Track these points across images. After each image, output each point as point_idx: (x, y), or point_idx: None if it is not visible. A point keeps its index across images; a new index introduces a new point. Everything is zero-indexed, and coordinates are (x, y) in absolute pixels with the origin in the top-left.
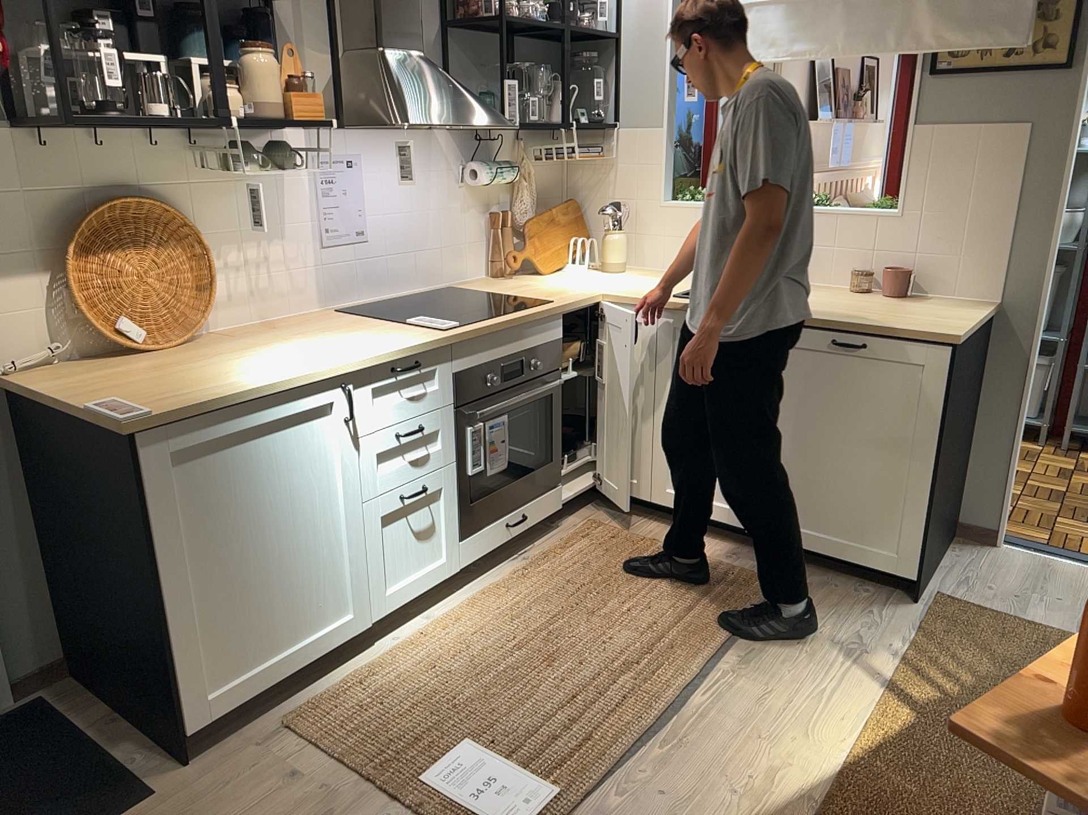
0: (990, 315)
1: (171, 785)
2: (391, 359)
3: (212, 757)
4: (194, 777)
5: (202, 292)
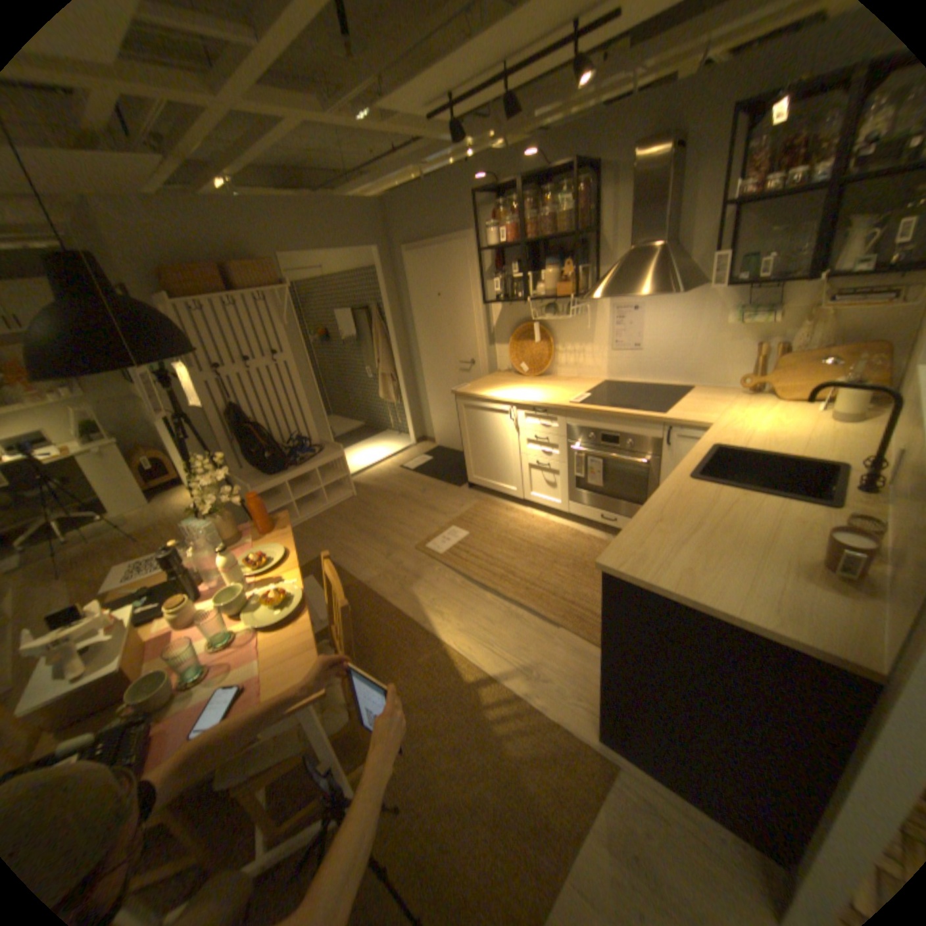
0: (805, 654)
1: (462, 488)
2: (531, 405)
3: (471, 491)
4: (464, 490)
5: (549, 359)
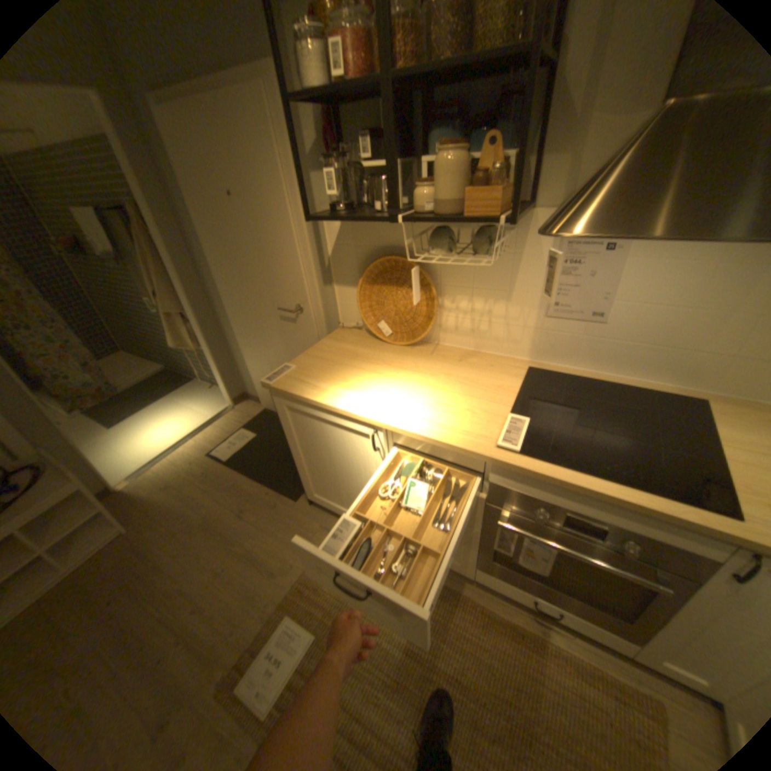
0: None
1: (300, 504)
2: (417, 437)
3: (315, 510)
4: (303, 510)
5: (430, 319)
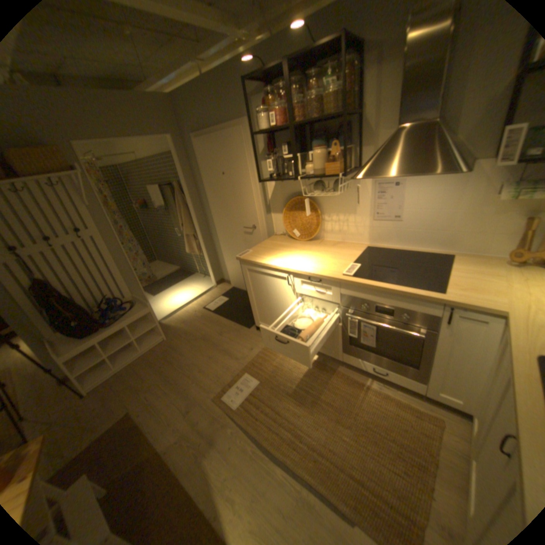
0: None
1: (251, 330)
2: (307, 274)
3: (259, 332)
4: (253, 332)
5: (318, 226)
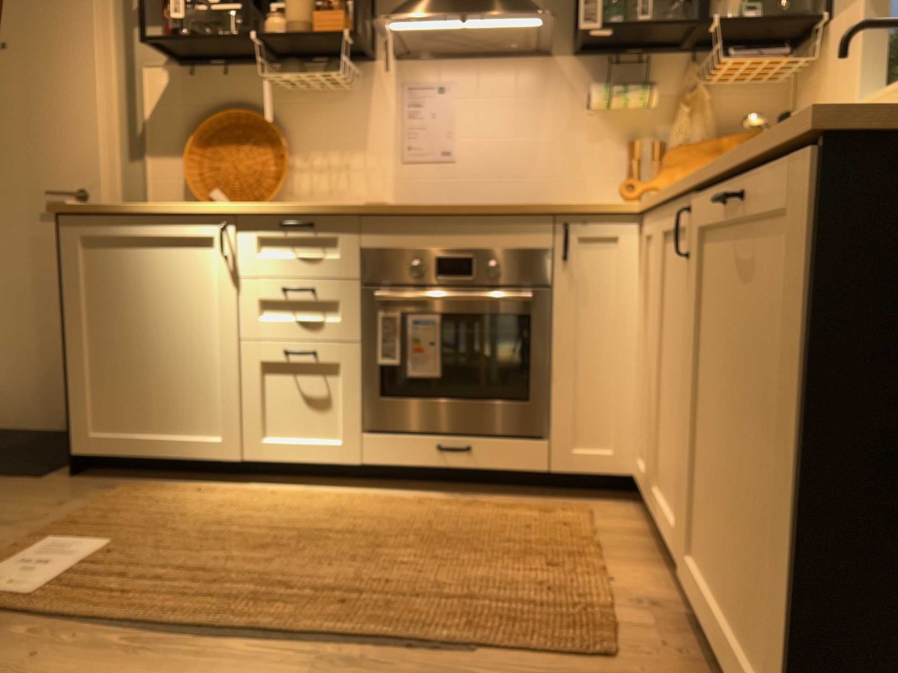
0: None
1: (48, 480)
2: (278, 213)
3: (81, 481)
4: (57, 483)
5: (278, 181)
